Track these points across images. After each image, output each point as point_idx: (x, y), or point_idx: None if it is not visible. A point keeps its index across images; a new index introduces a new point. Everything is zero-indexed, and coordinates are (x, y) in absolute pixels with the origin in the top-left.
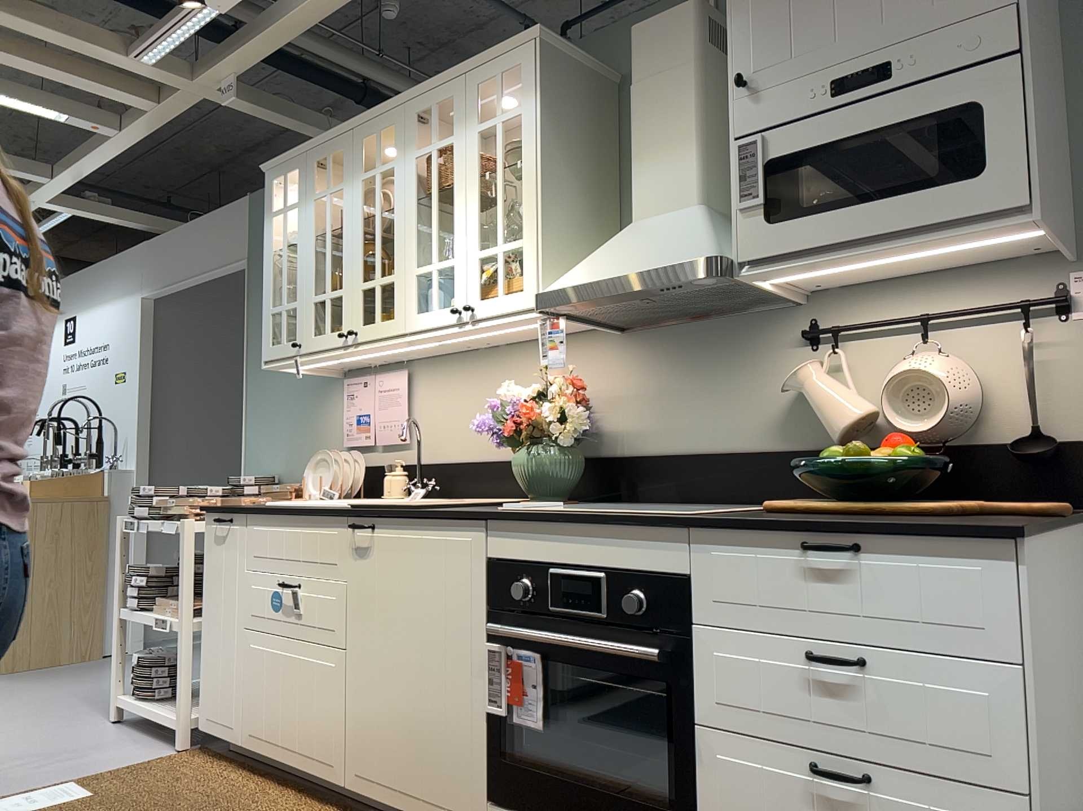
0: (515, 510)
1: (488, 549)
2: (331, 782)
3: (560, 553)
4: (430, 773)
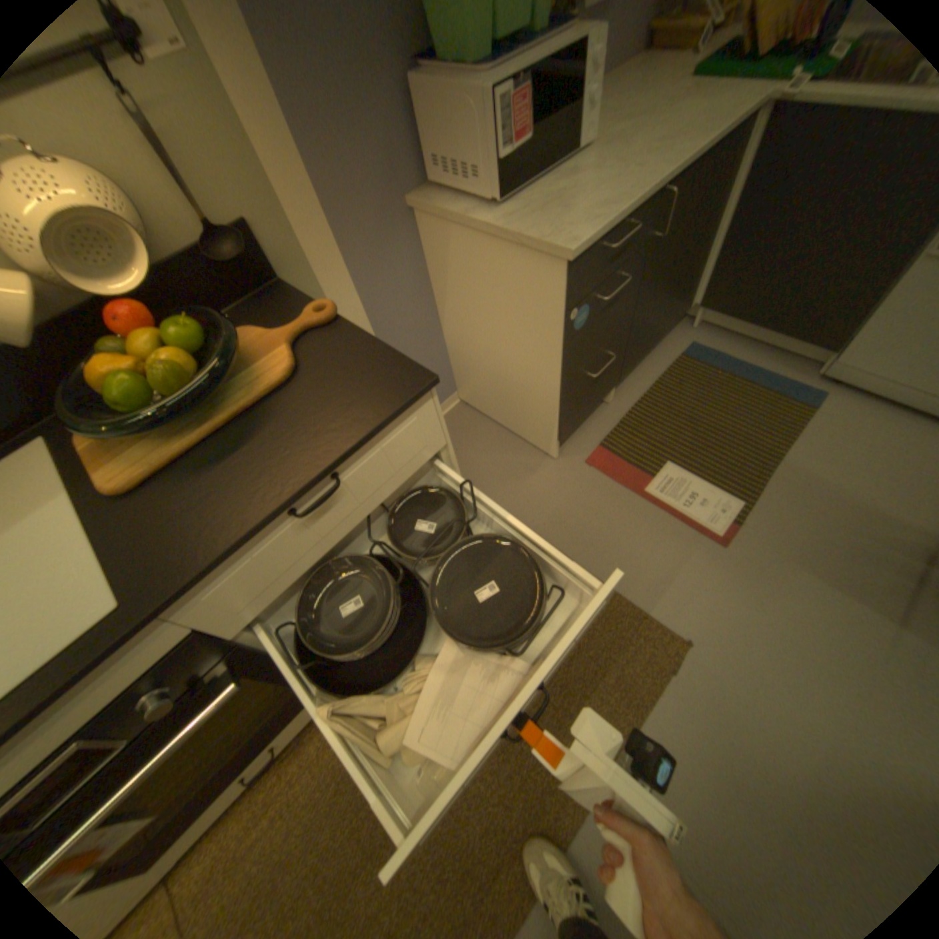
0: None
1: None
2: None
3: None
4: None
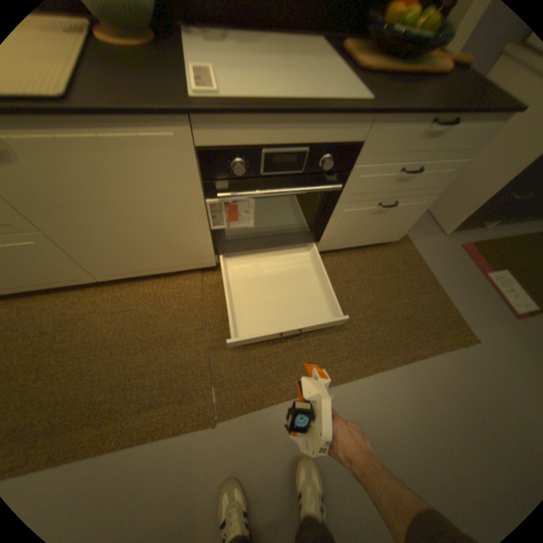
0: (212, 98)
1: (193, 139)
2: (83, 284)
3: (272, 137)
4: (171, 259)
